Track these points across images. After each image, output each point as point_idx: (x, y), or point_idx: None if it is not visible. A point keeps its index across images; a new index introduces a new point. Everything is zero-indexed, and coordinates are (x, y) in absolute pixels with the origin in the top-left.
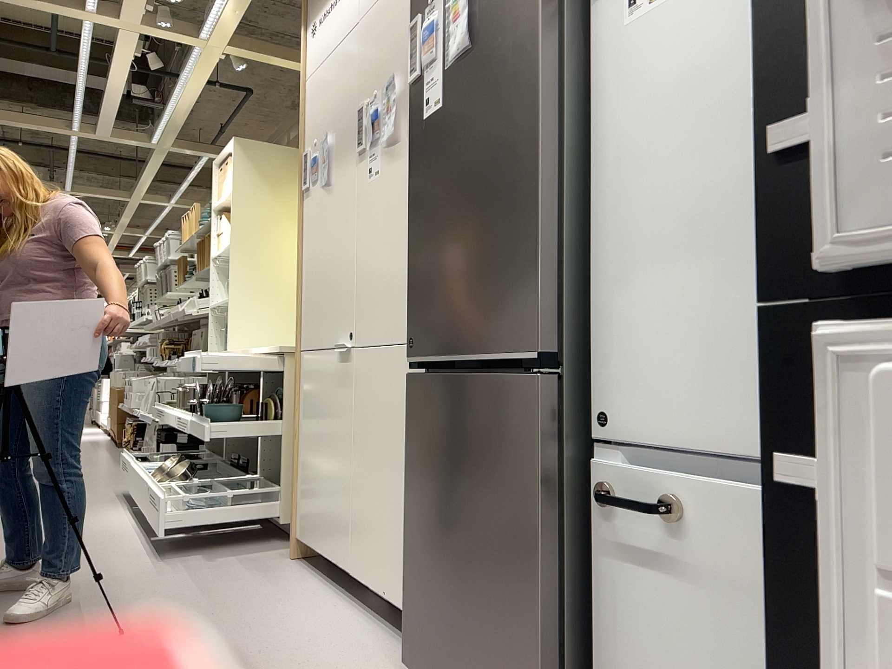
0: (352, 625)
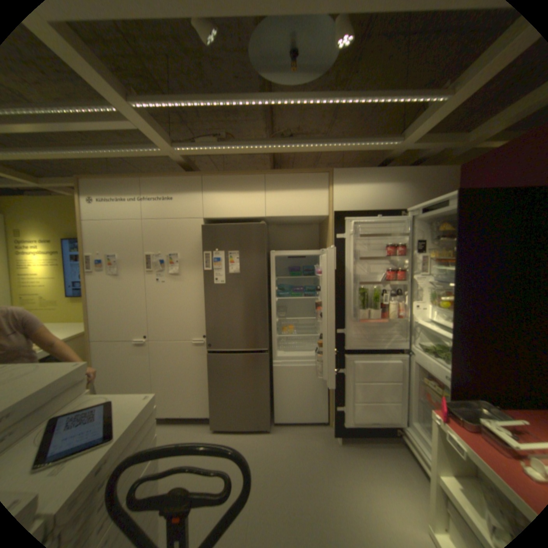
0: (168, 431)
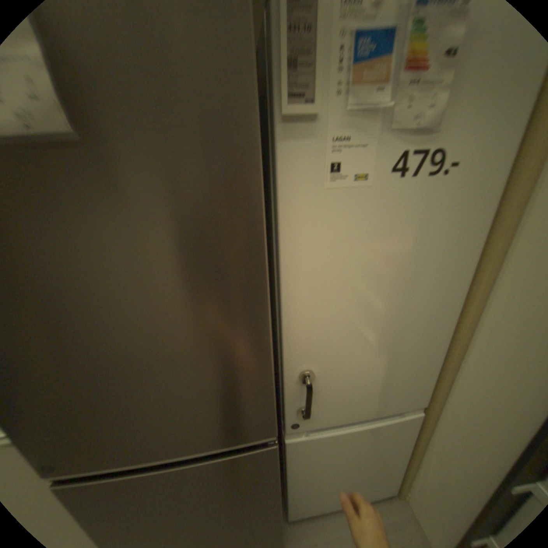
0: None
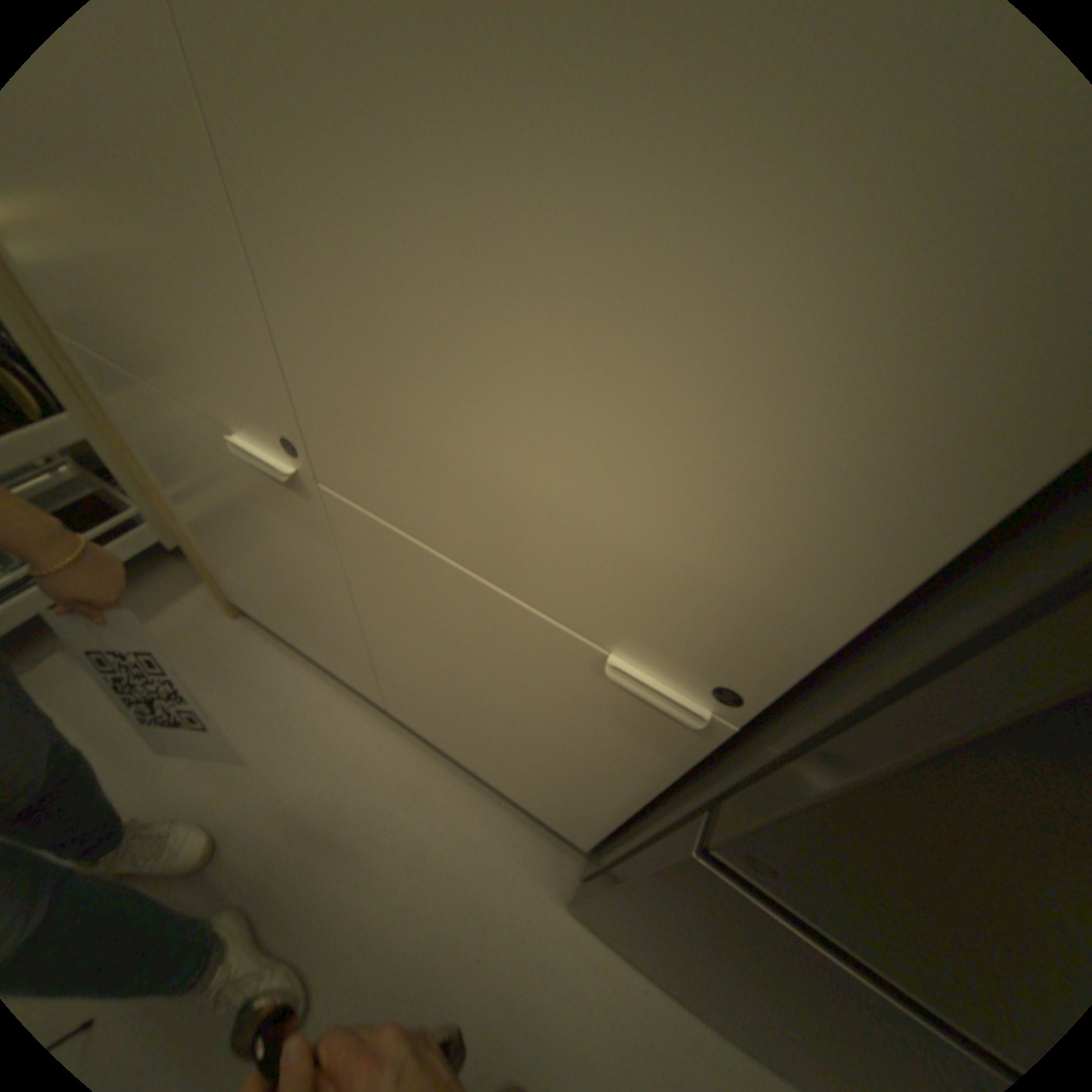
0: (430, 789)
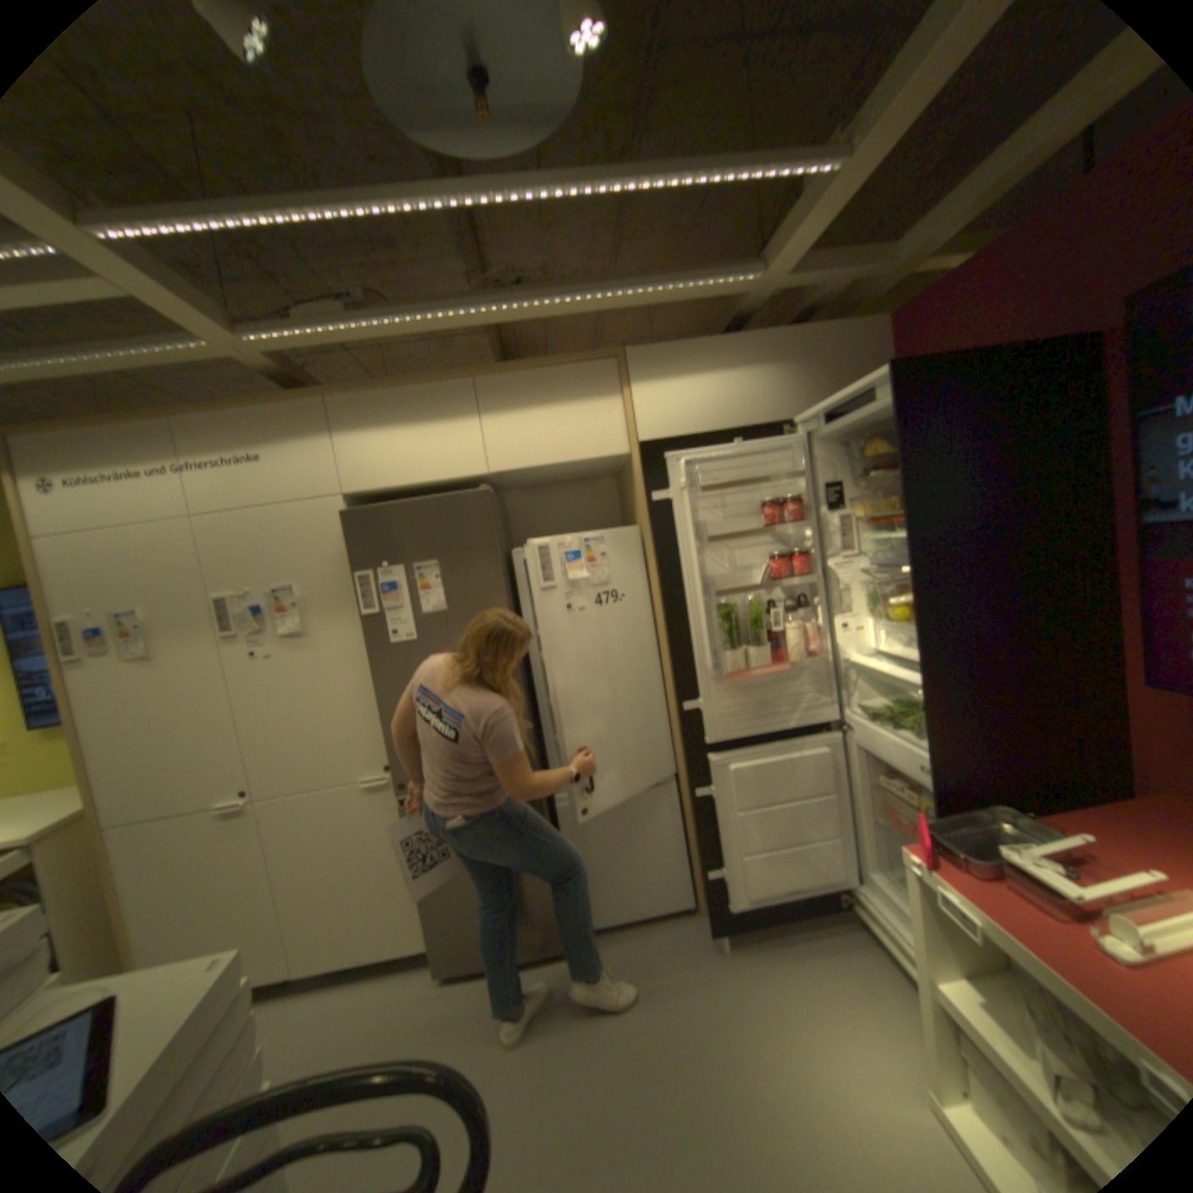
0: (334, 1003)
